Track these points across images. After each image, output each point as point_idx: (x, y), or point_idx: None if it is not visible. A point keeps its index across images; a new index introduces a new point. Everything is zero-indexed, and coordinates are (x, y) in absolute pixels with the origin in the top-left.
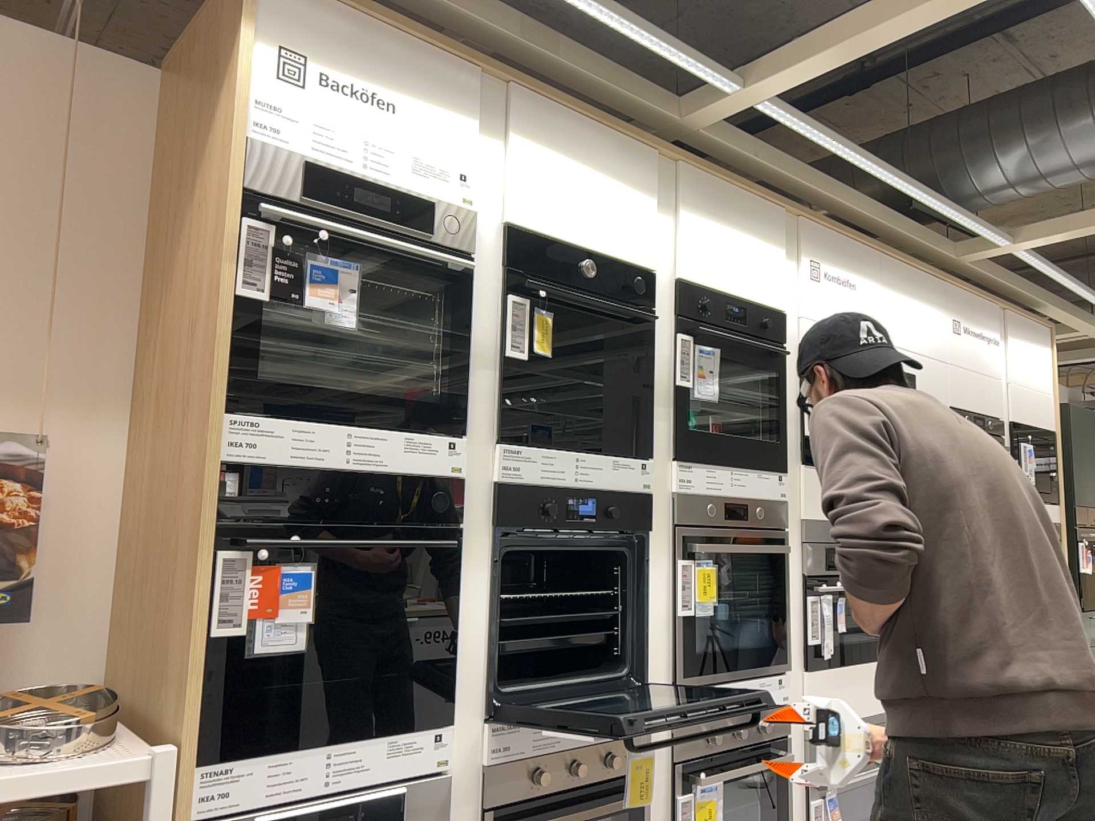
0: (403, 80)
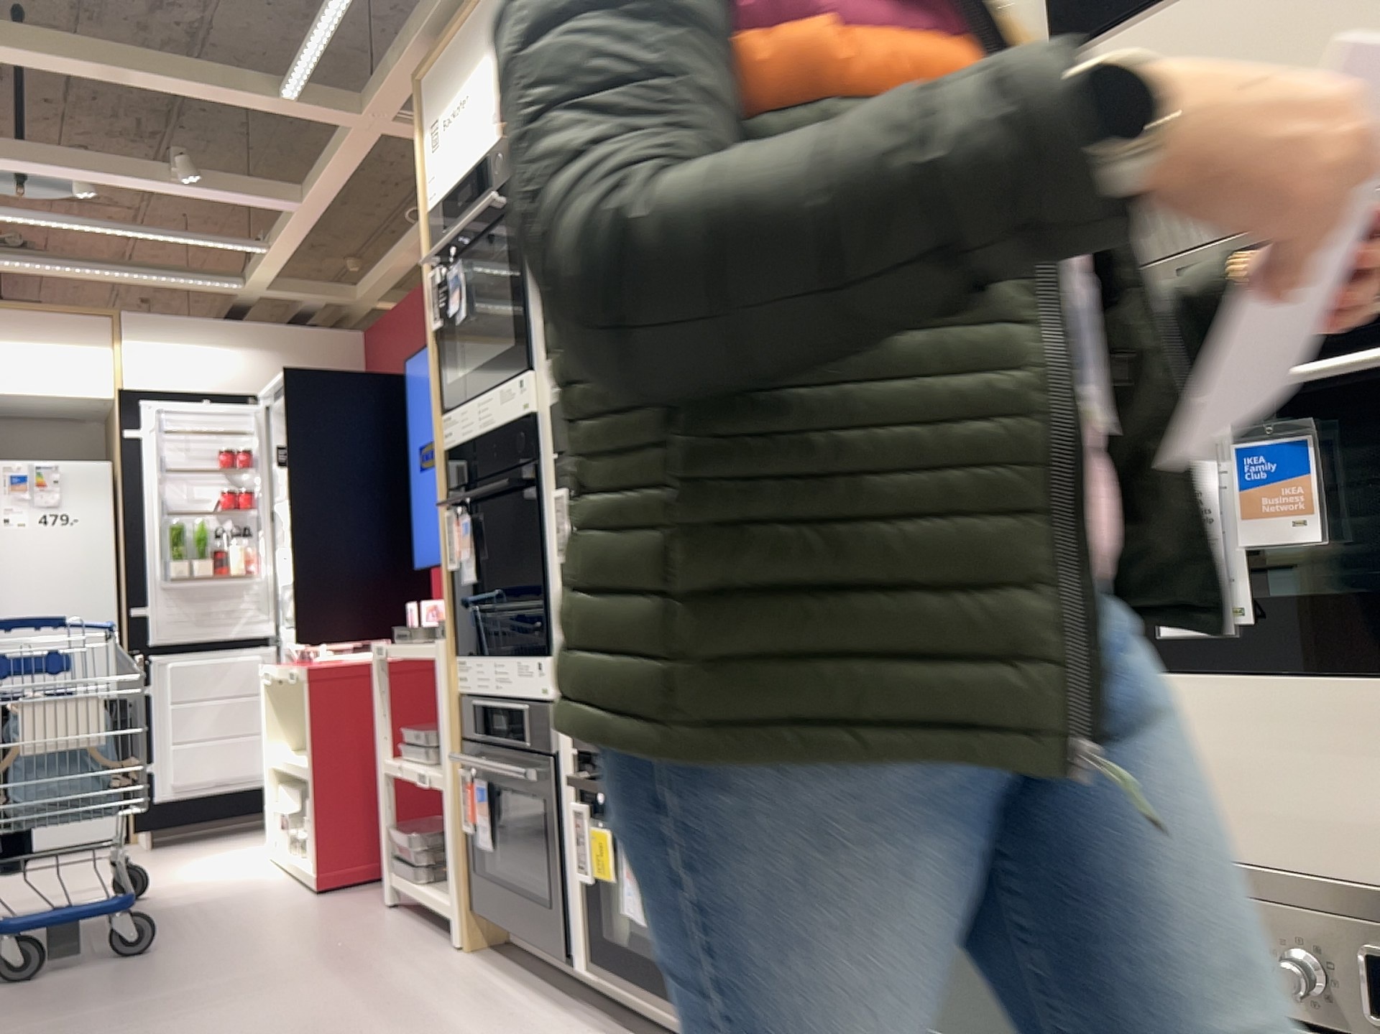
0: (463, 59)
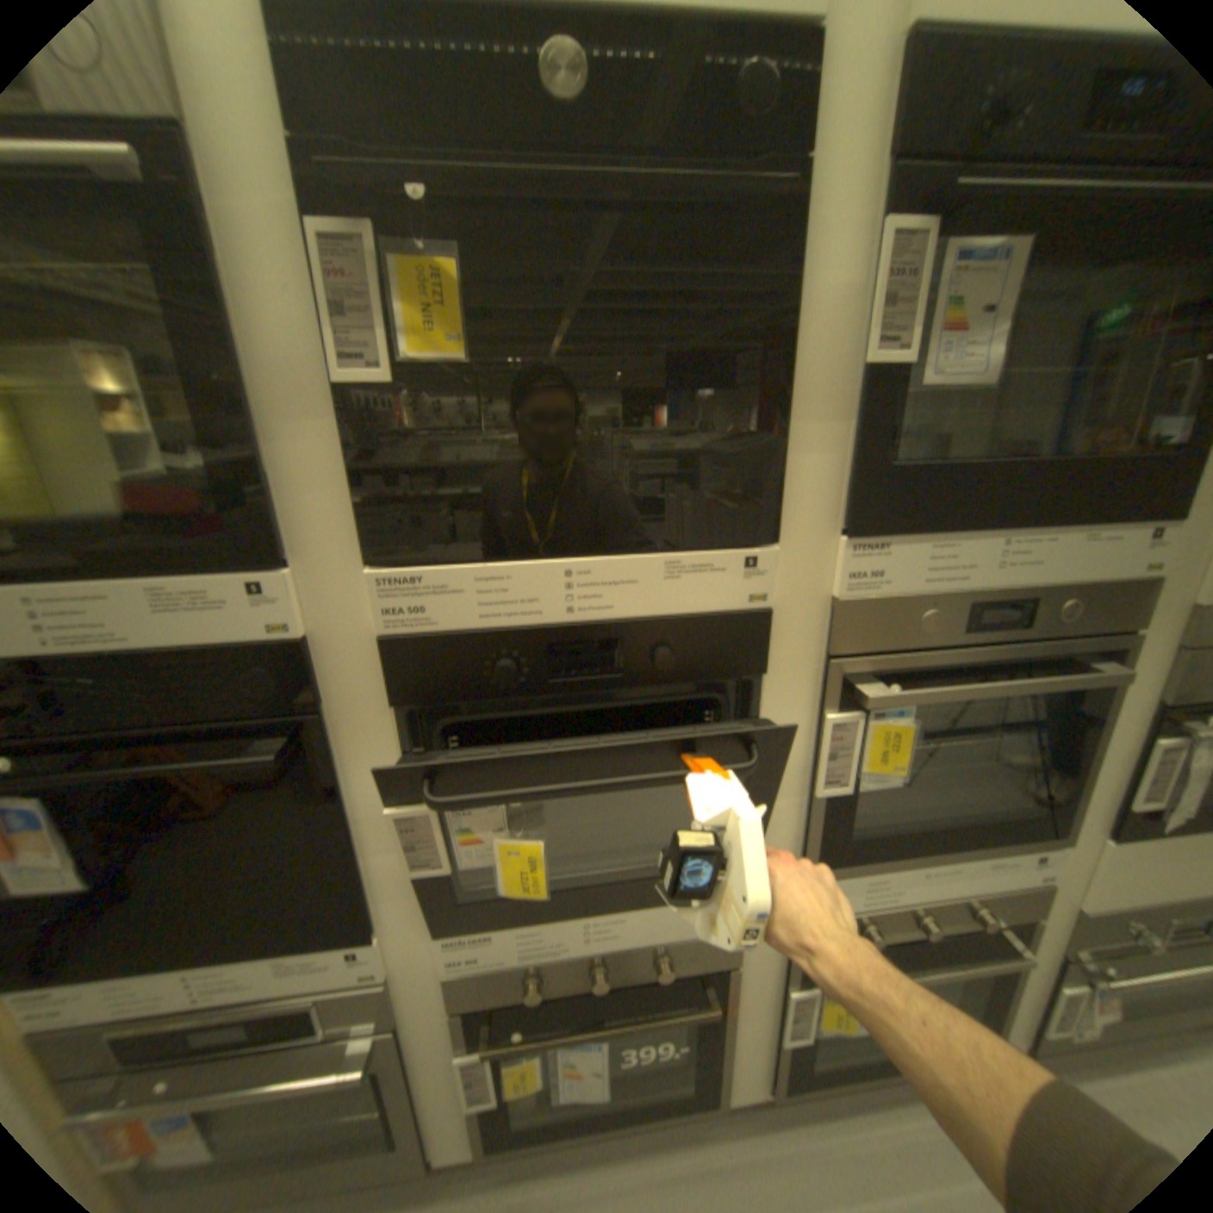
0: None
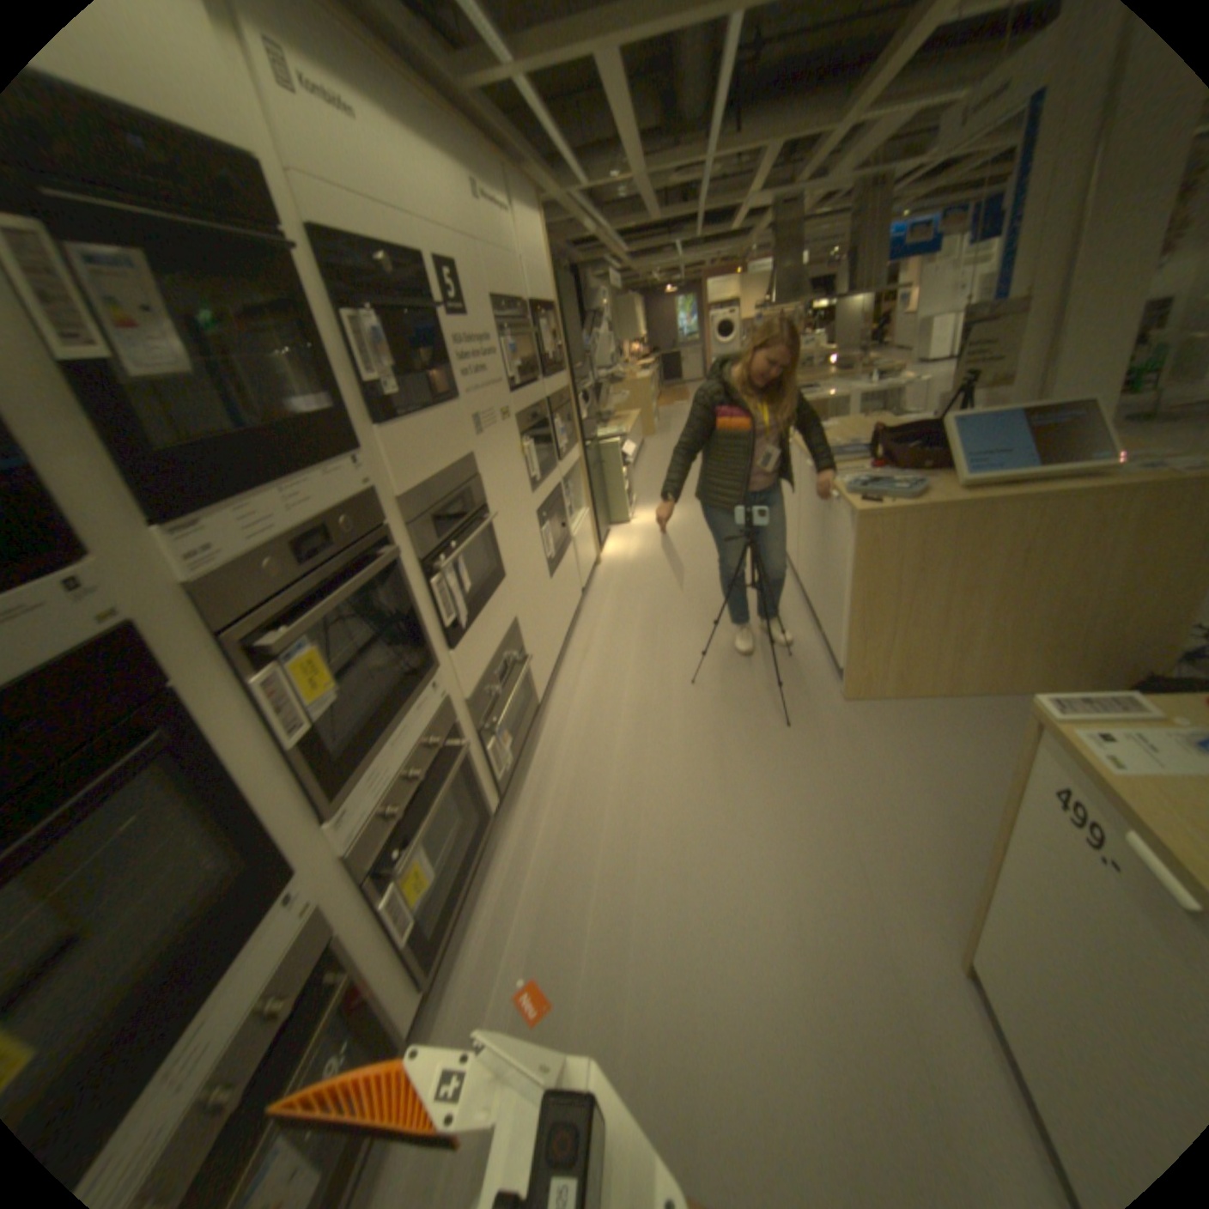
0: None
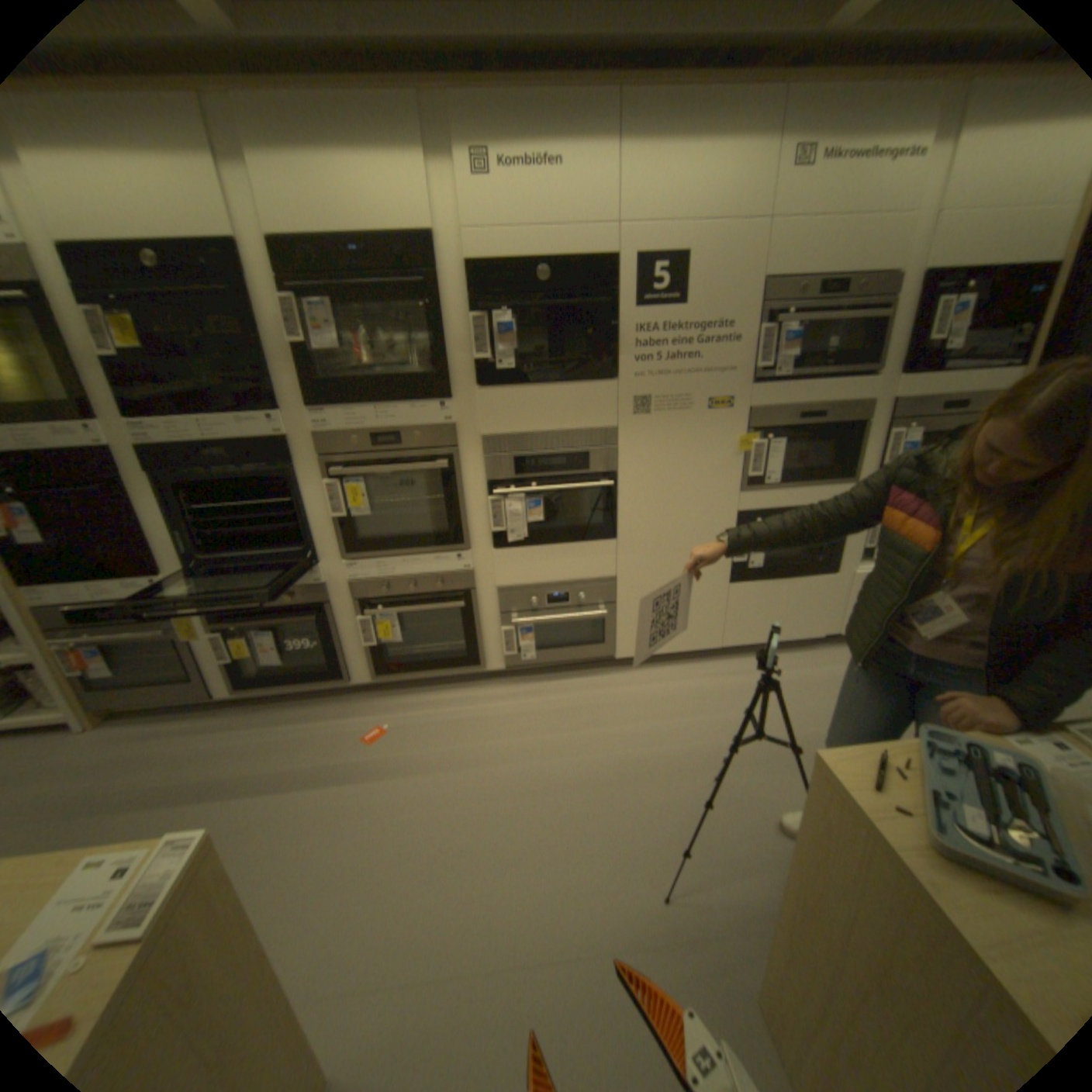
0: None
